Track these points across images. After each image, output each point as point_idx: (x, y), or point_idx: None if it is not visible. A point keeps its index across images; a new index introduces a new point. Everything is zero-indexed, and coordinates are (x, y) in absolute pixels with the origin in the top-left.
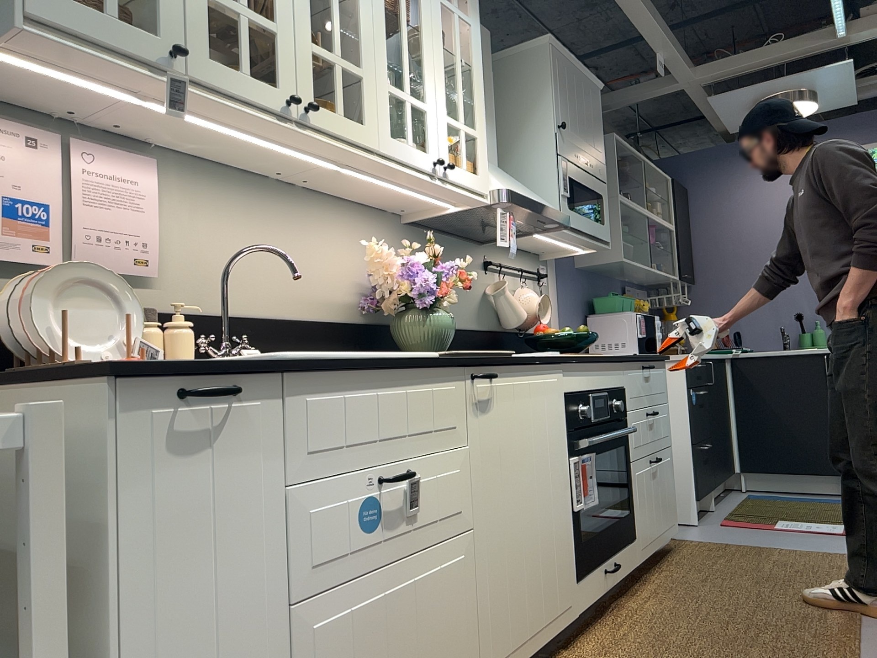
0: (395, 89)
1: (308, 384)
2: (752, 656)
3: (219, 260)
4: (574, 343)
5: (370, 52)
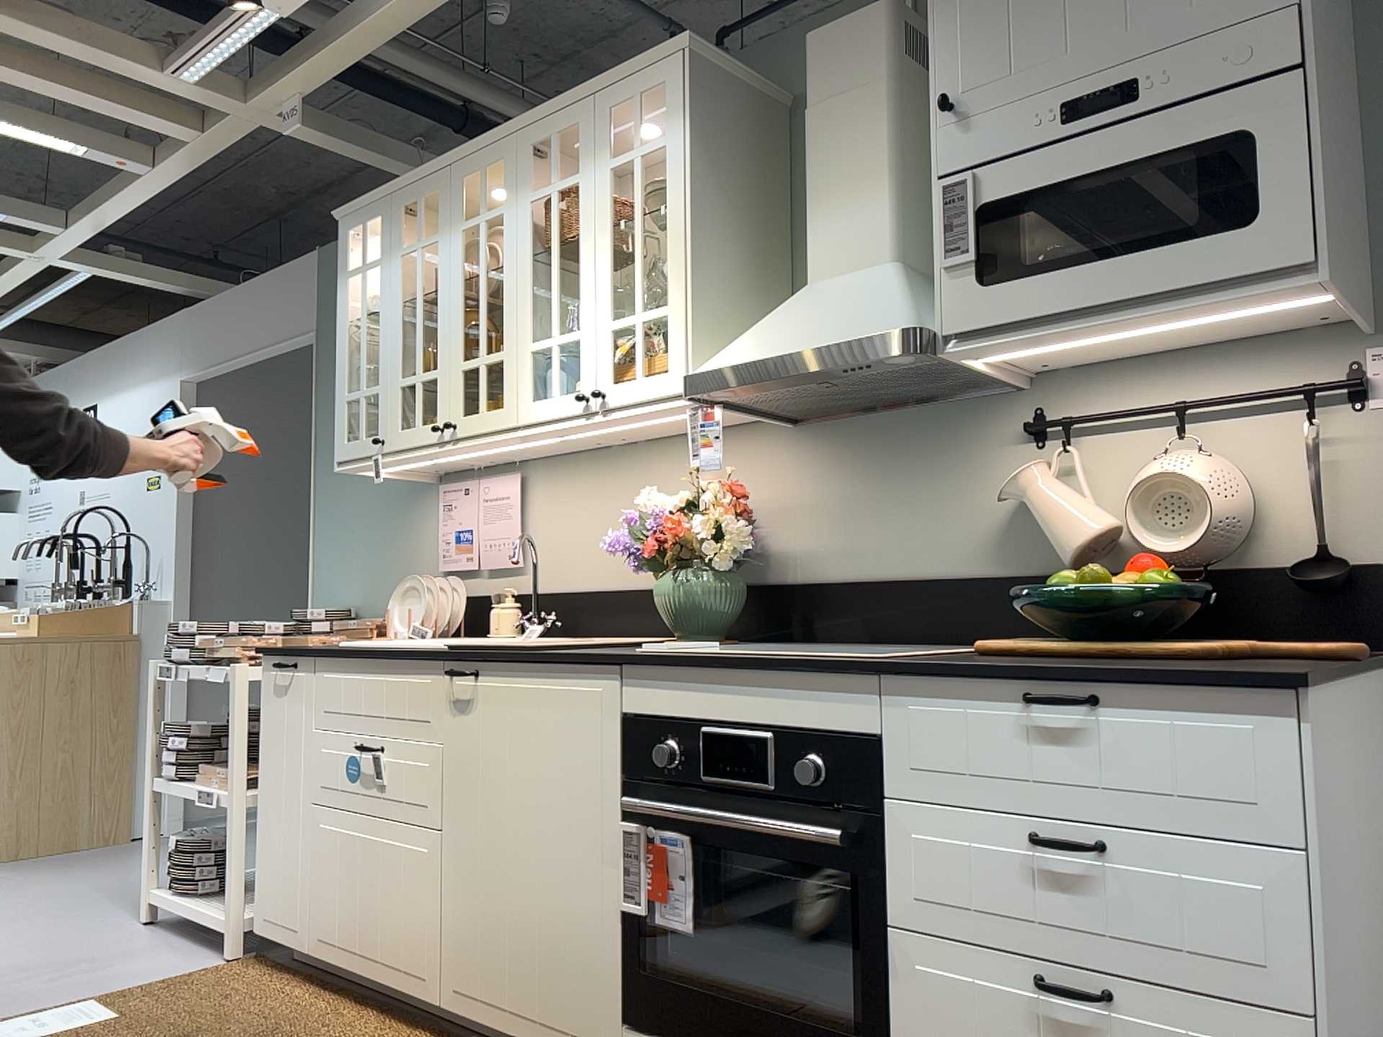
0: (537, 342)
1: (327, 665)
2: None
3: (567, 541)
4: (1075, 610)
5: (511, 323)
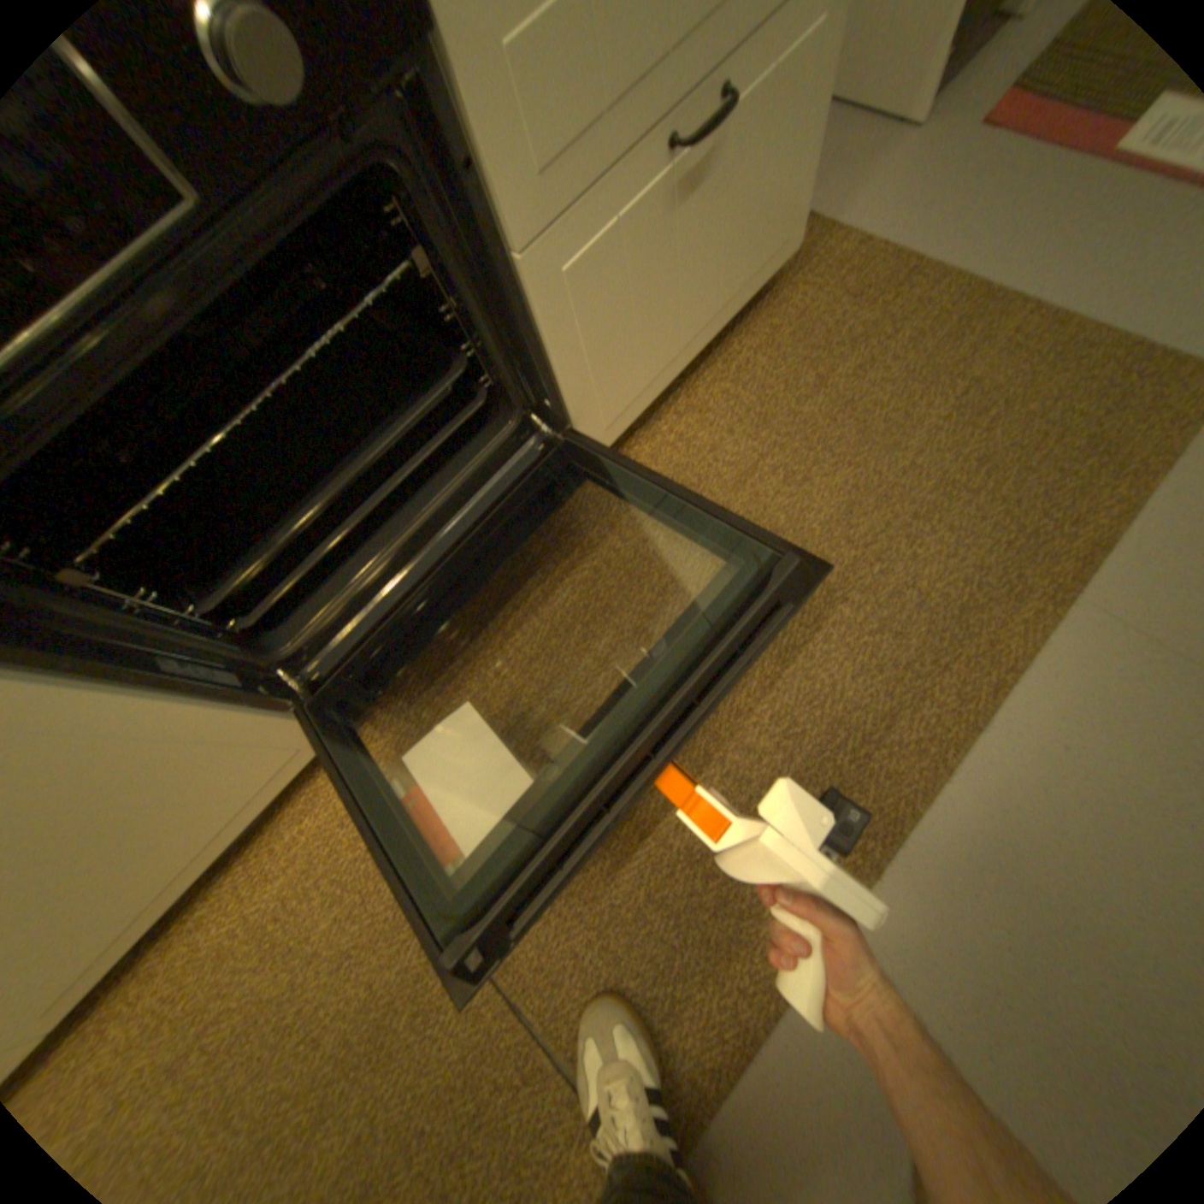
0: None
1: None
2: (620, 874)
3: None
4: None
5: None
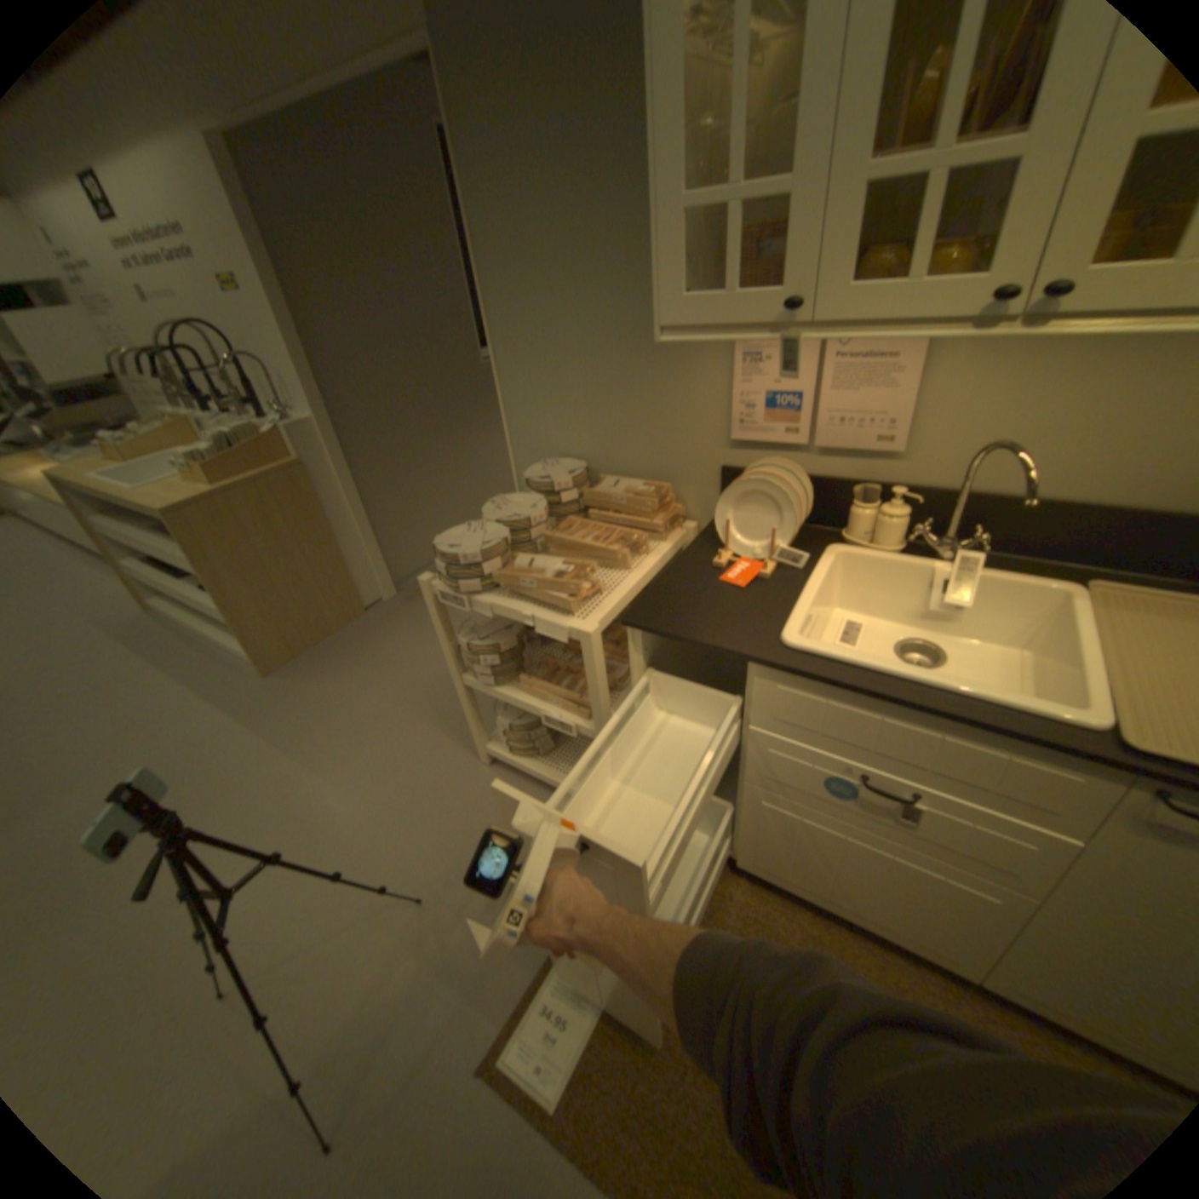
0: None
1: (787, 679)
2: None
3: (1013, 426)
4: None
5: None
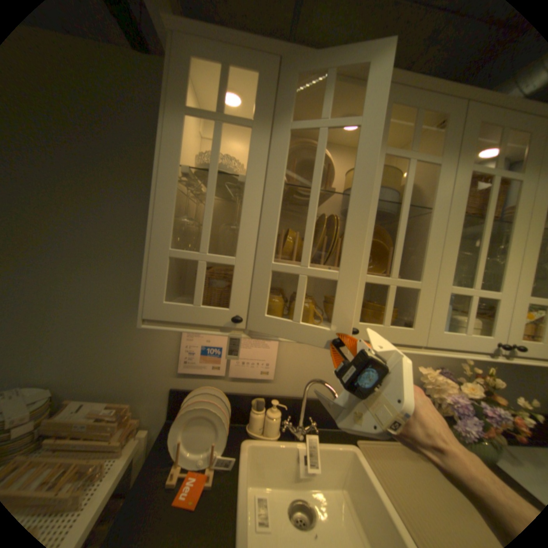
0: (461, 288)
1: None
2: None
3: (314, 367)
4: None
5: (436, 263)
